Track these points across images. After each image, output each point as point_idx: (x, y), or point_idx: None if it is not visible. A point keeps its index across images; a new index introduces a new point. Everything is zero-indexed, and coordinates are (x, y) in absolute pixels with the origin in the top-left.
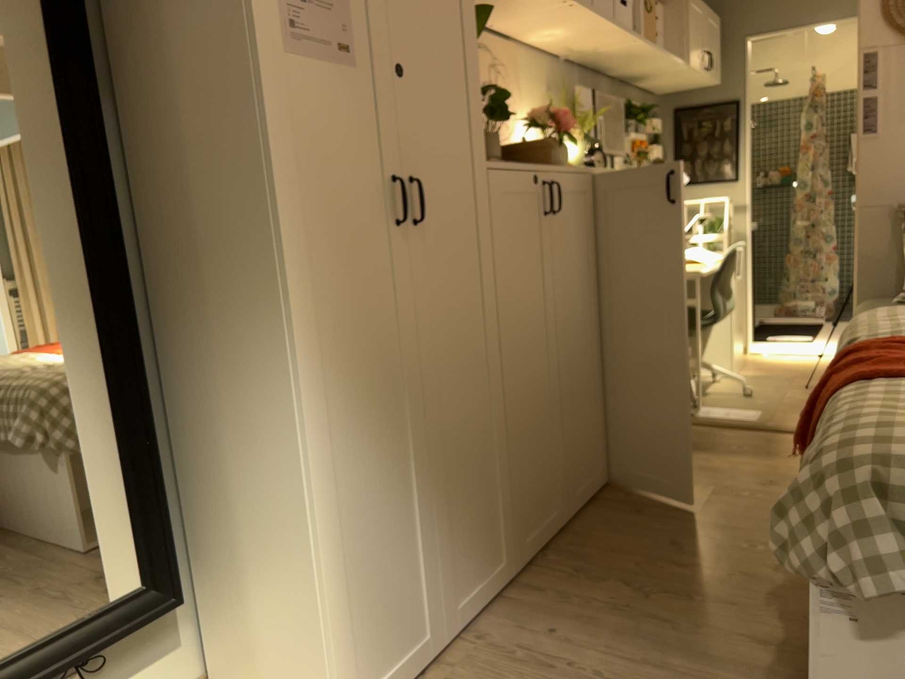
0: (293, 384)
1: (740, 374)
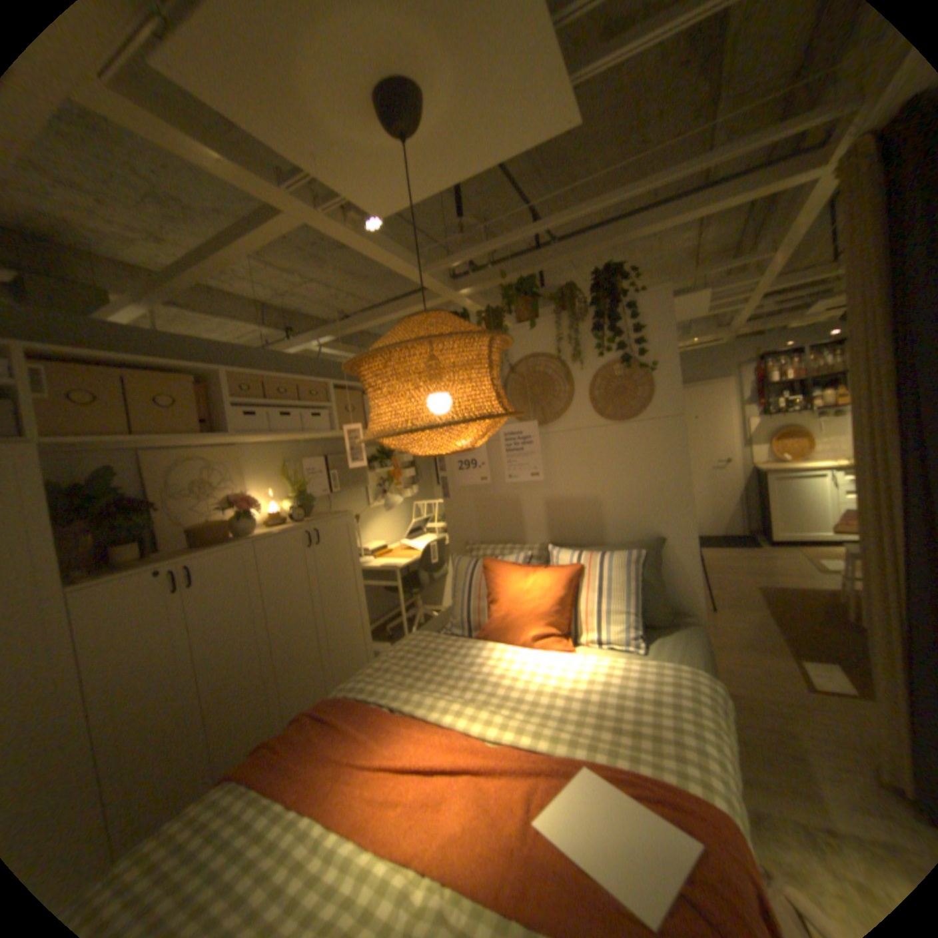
0: None
1: None
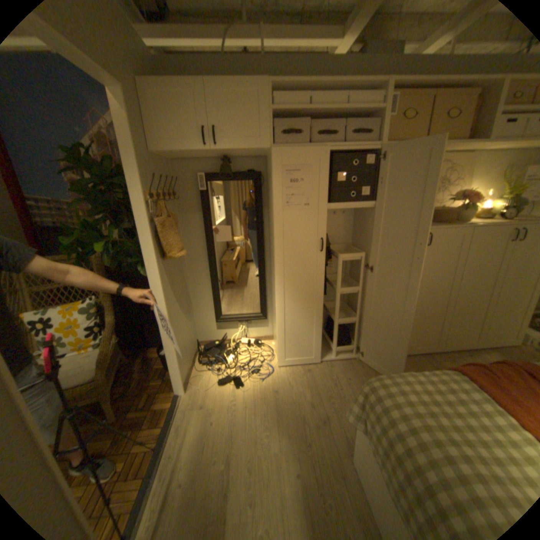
0: (276, 288)
1: None
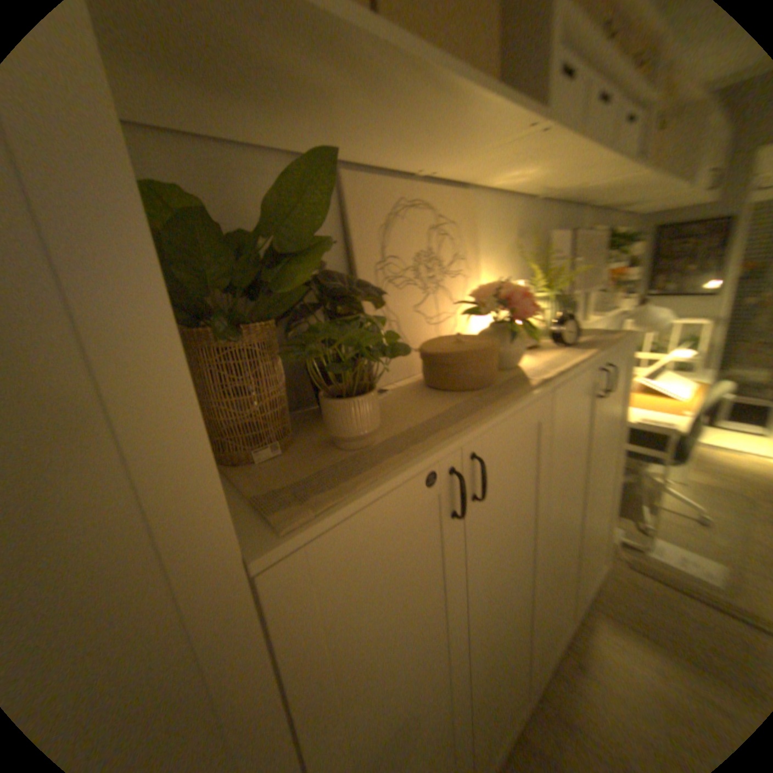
0: None
1: (691, 480)
